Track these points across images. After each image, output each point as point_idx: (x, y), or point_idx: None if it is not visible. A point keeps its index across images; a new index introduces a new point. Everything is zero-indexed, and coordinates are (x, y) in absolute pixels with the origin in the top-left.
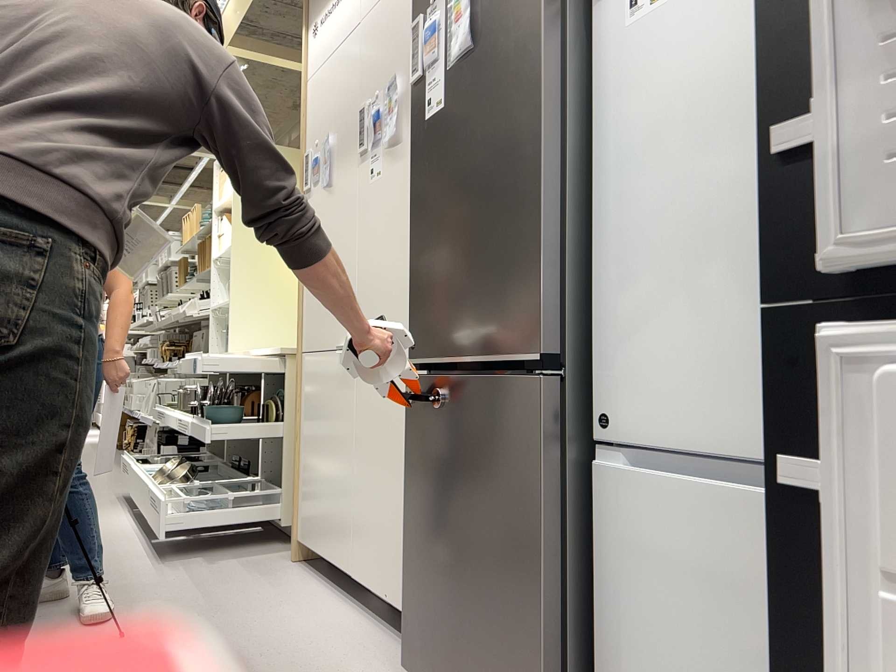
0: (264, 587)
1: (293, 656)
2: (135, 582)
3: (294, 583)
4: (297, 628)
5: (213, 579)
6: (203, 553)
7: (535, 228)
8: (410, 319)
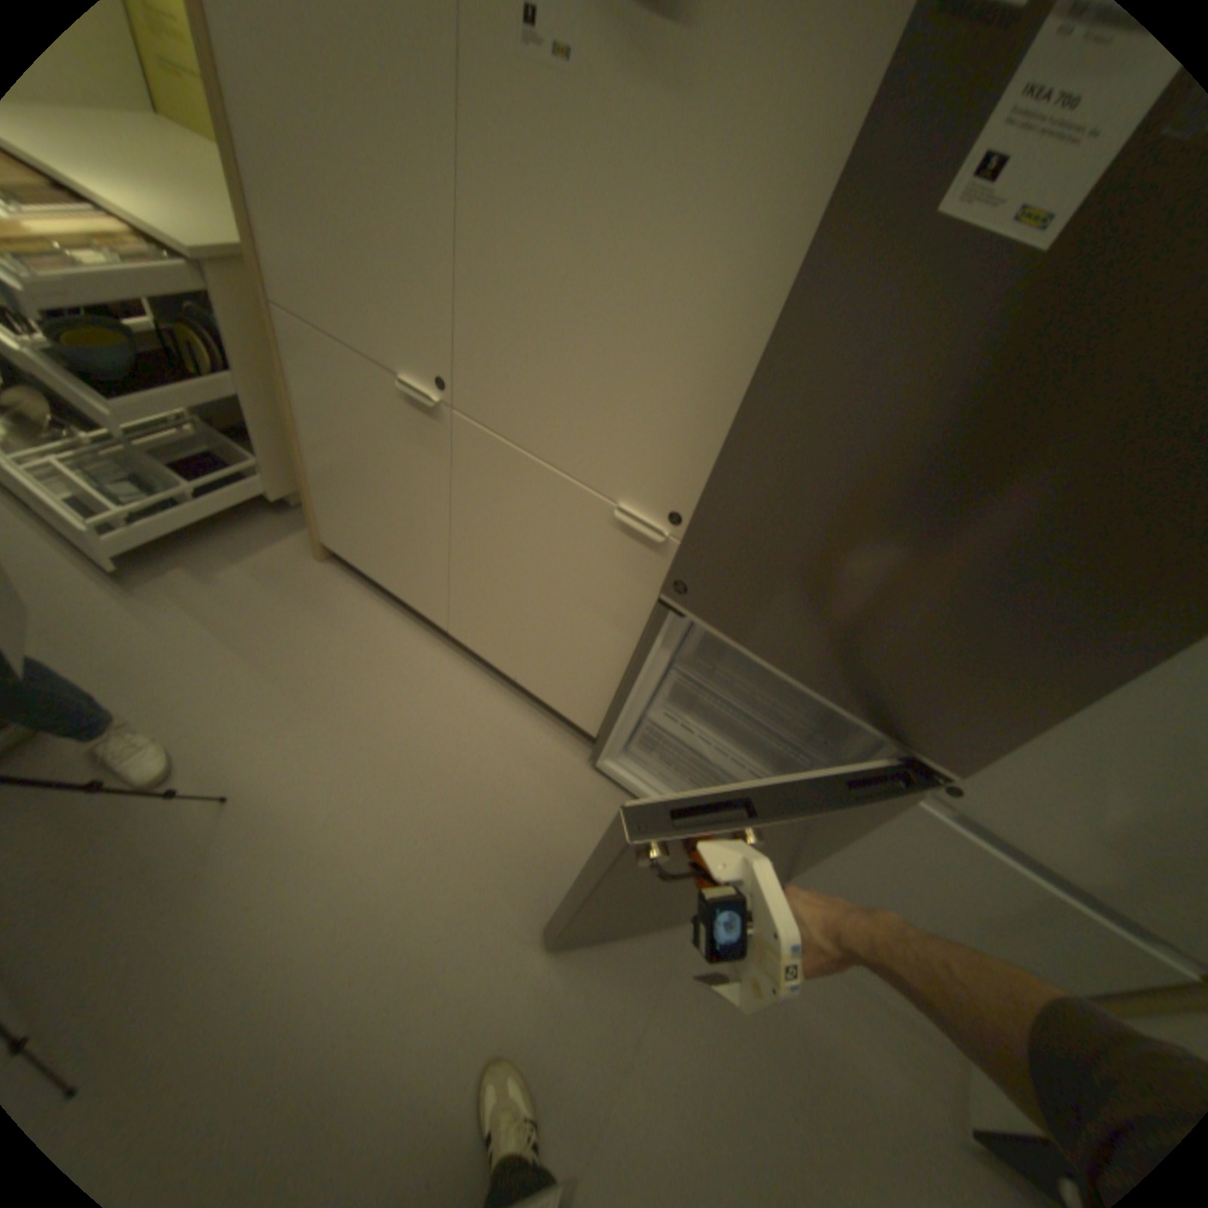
0: (325, 630)
1: (451, 767)
2: (128, 655)
3: (354, 612)
4: (420, 711)
5: (239, 622)
6: (173, 553)
7: (1092, 682)
8: (682, 545)
